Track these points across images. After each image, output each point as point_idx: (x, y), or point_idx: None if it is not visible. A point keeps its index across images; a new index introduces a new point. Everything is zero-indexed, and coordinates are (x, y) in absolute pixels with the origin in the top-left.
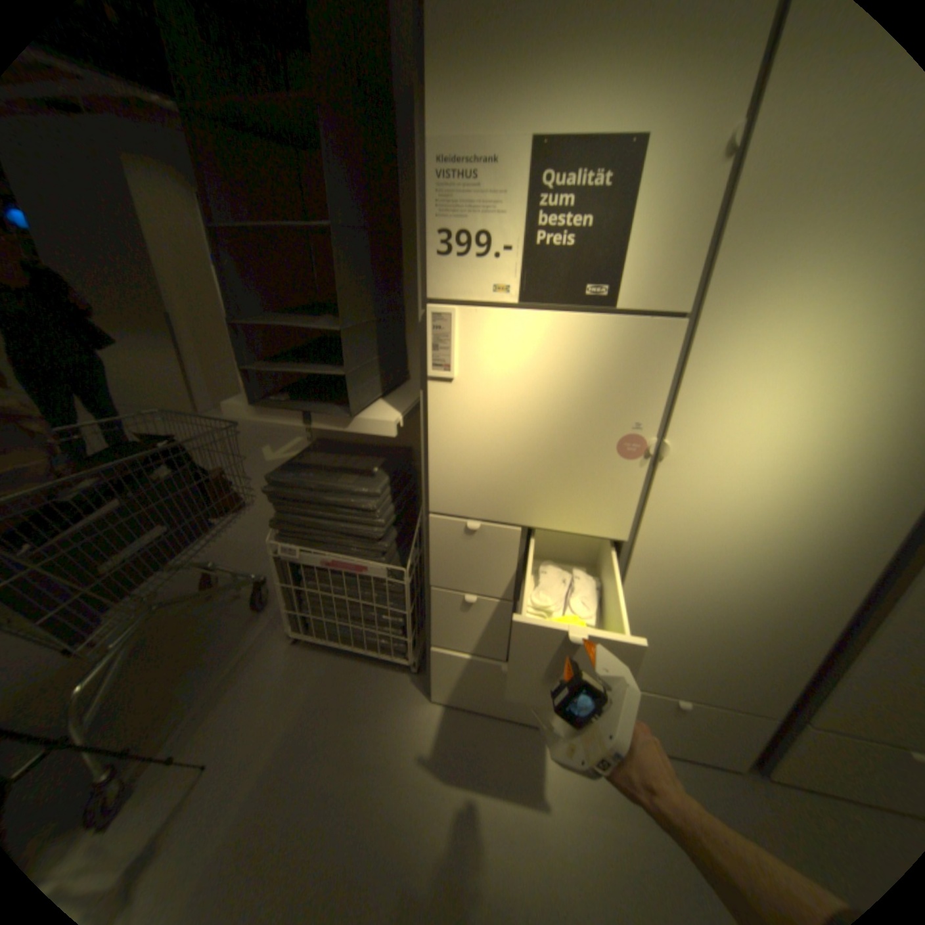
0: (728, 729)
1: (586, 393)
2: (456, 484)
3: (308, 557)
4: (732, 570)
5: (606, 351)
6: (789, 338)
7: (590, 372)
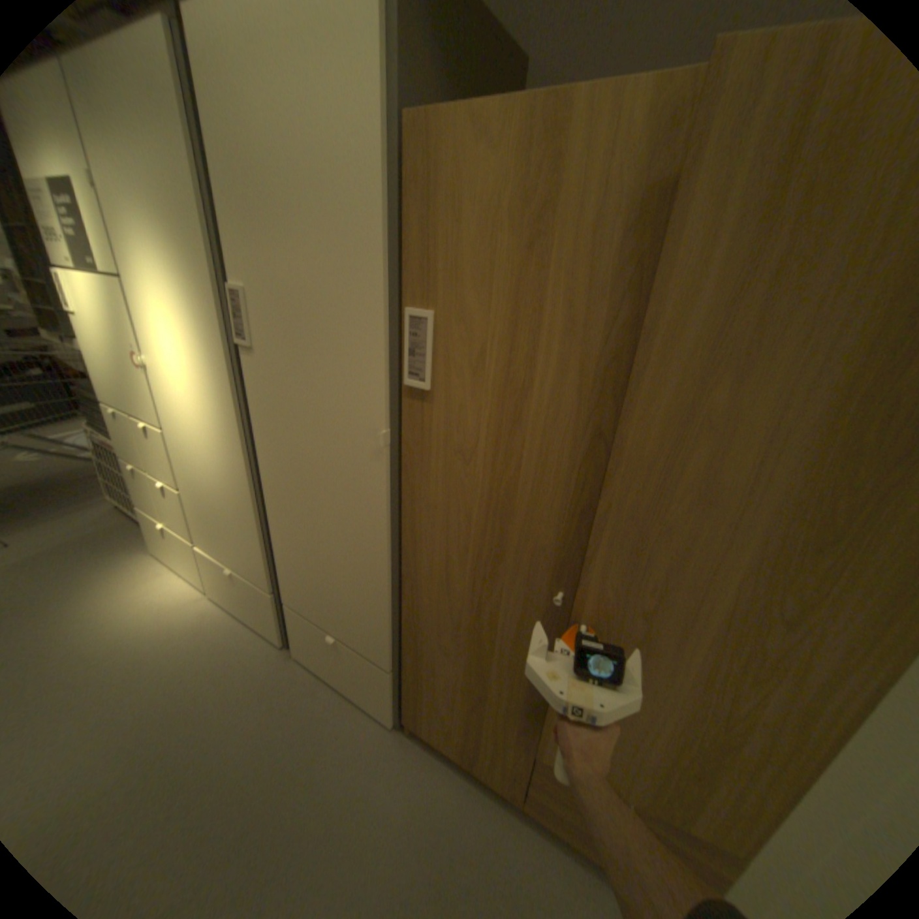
0: (254, 598)
1: (111, 324)
2: (100, 383)
3: (96, 438)
4: (199, 455)
5: (106, 298)
6: (148, 291)
7: (107, 311)
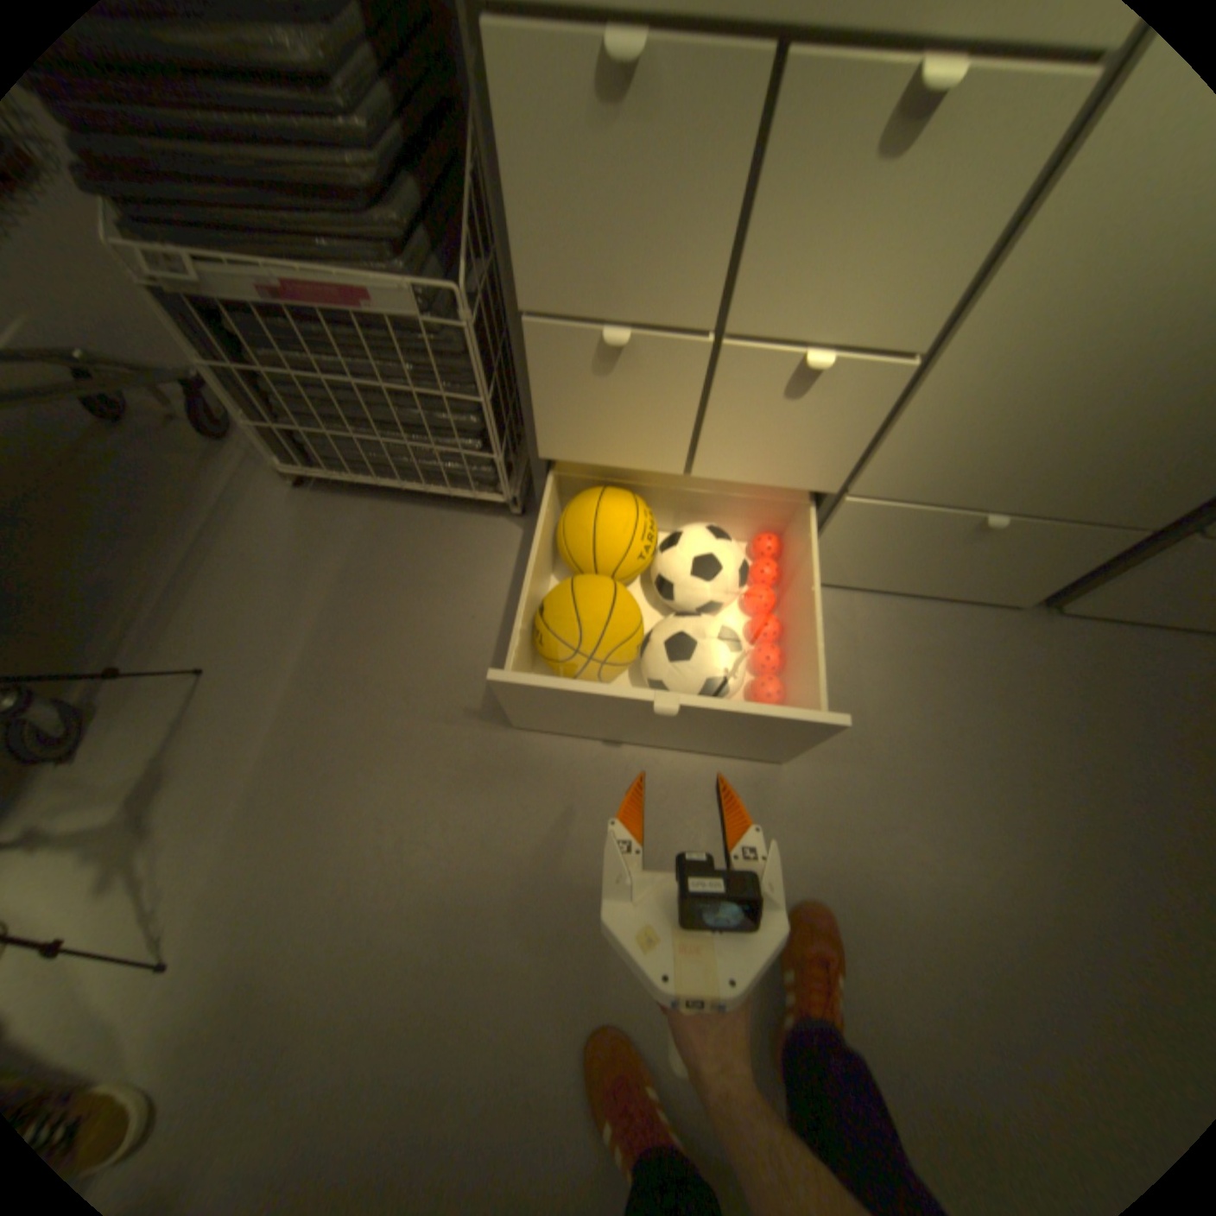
0: (1049, 550)
1: None
2: None
3: (221, 280)
4: None
5: None
6: None
7: None
